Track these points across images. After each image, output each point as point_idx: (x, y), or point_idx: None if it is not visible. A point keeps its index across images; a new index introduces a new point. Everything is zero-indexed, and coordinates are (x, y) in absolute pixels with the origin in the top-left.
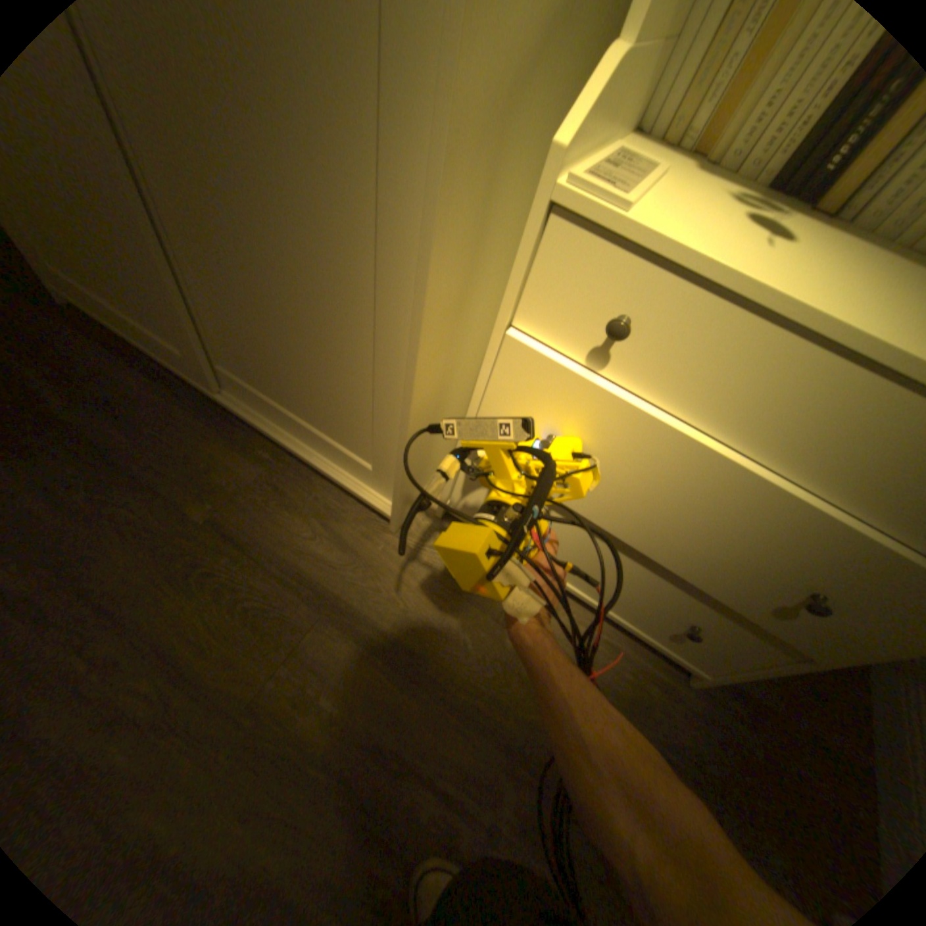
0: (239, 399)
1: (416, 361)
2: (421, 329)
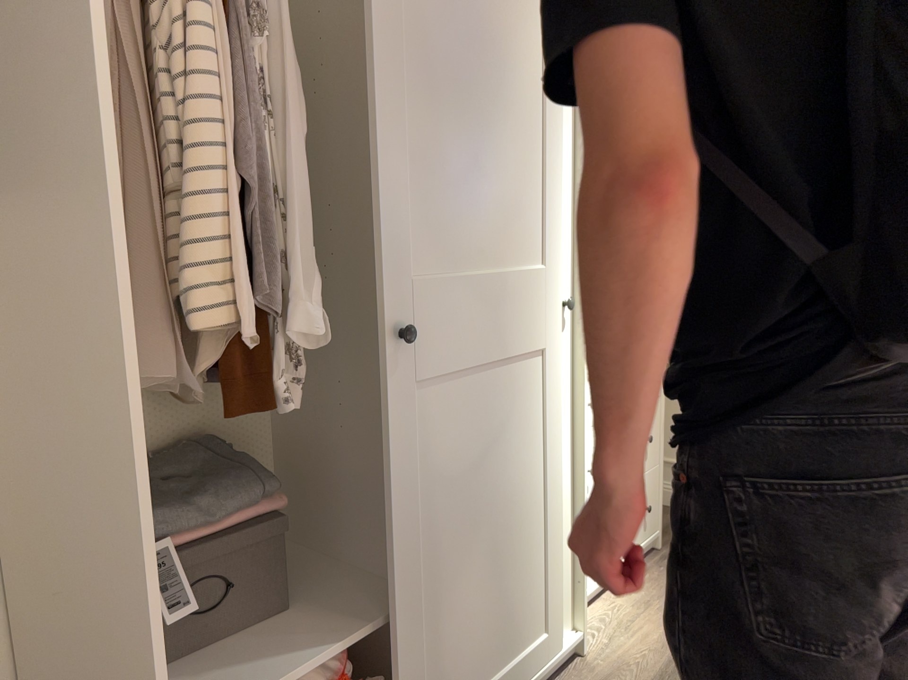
0: None
1: (584, 470)
2: (584, 452)
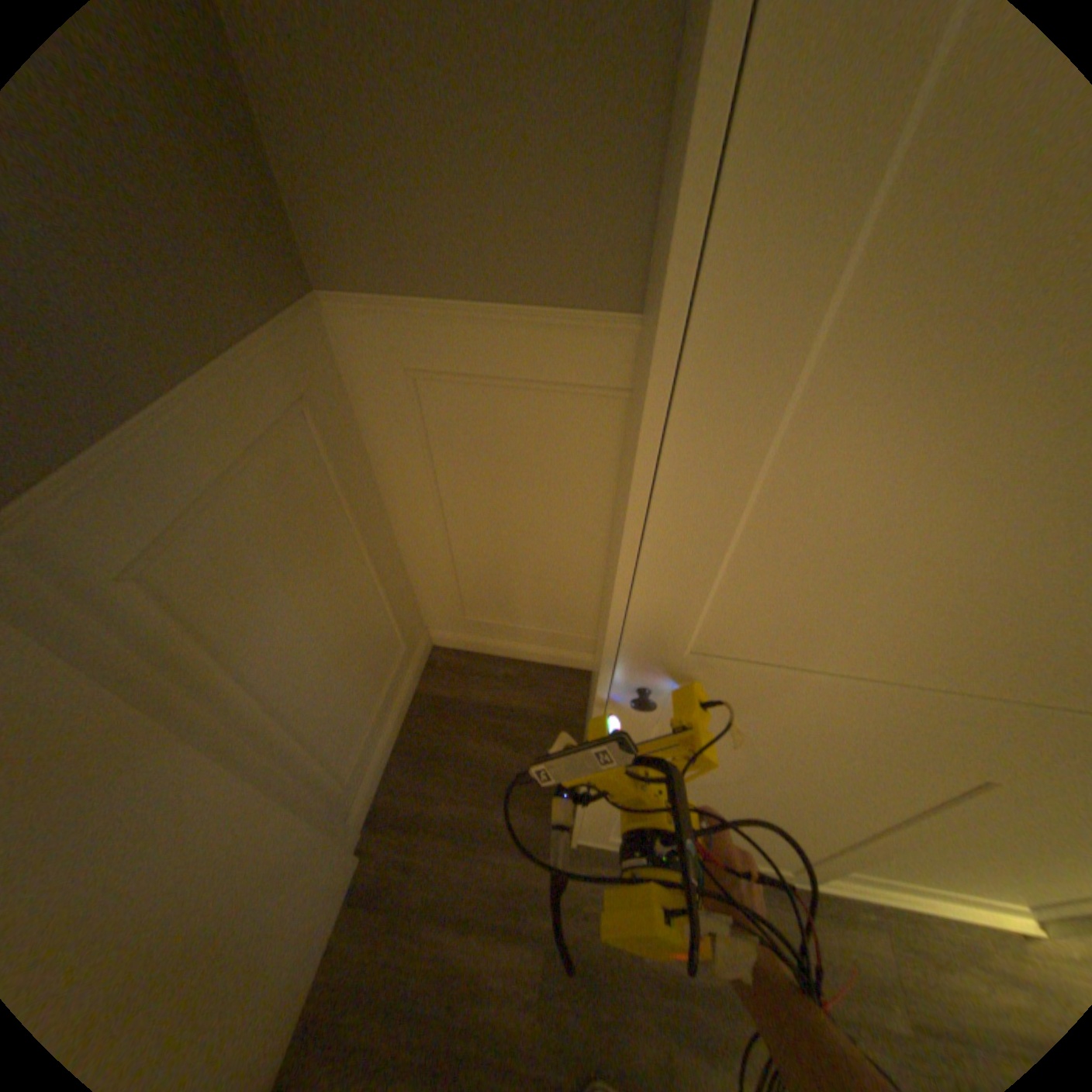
0: (836, 881)
1: None
2: None
